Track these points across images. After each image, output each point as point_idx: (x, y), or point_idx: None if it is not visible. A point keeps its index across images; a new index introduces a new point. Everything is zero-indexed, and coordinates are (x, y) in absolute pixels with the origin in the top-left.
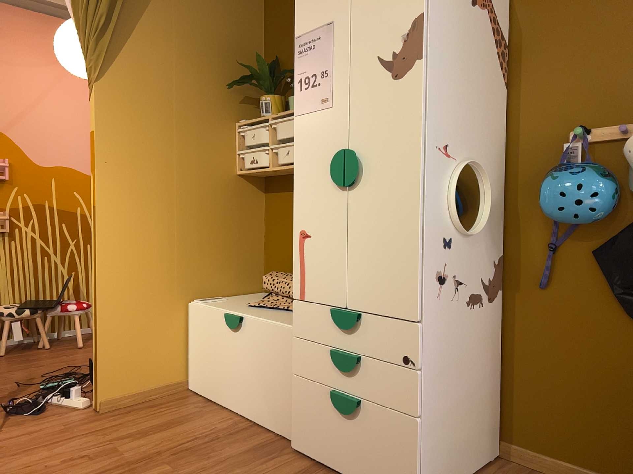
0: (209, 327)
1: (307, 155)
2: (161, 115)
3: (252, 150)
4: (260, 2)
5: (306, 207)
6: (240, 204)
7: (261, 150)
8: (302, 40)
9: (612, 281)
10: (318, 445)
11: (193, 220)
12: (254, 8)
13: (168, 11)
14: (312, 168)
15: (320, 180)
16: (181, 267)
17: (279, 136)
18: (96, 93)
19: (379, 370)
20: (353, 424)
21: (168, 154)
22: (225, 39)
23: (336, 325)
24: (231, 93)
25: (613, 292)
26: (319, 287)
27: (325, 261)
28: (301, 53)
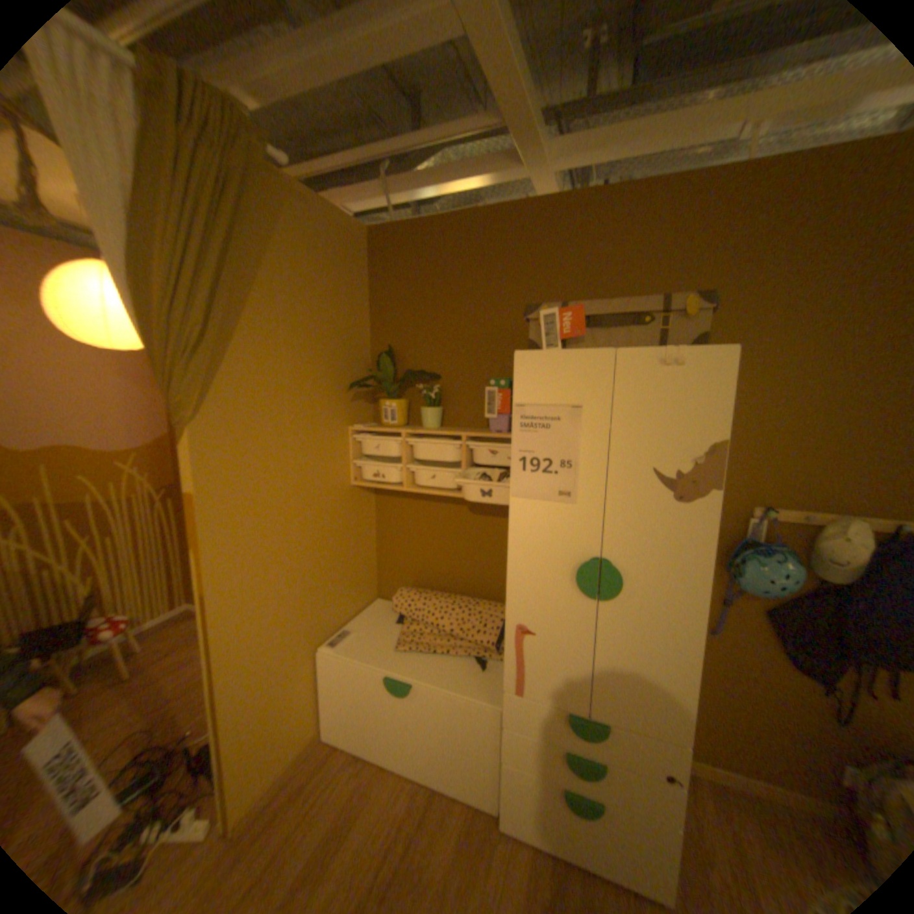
0: (353, 685)
1: (531, 546)
2: (272, 443)
3: (377, 464)
4: (364, 273)
5: (529, 604)
6: (355, 517)
7: (389, 466)
8: (526, 410)
9: (786, 642)
10: (539, 834)
11: (313, 558)
12: (359, 281)
13: (270, 298)
14: (540, 563)
15: (552, 580)
16: (305, 616)
17: (417, 455)
18: (187, 439)
19: (631, 782)
20: (592, 824)
21: (284, 490)
22: (333, 326)
23: (577, 736)
24: (341, 392)
25: (785, 650)
26: (546, 689)
27: (557, 665)
28: (525, 426)
